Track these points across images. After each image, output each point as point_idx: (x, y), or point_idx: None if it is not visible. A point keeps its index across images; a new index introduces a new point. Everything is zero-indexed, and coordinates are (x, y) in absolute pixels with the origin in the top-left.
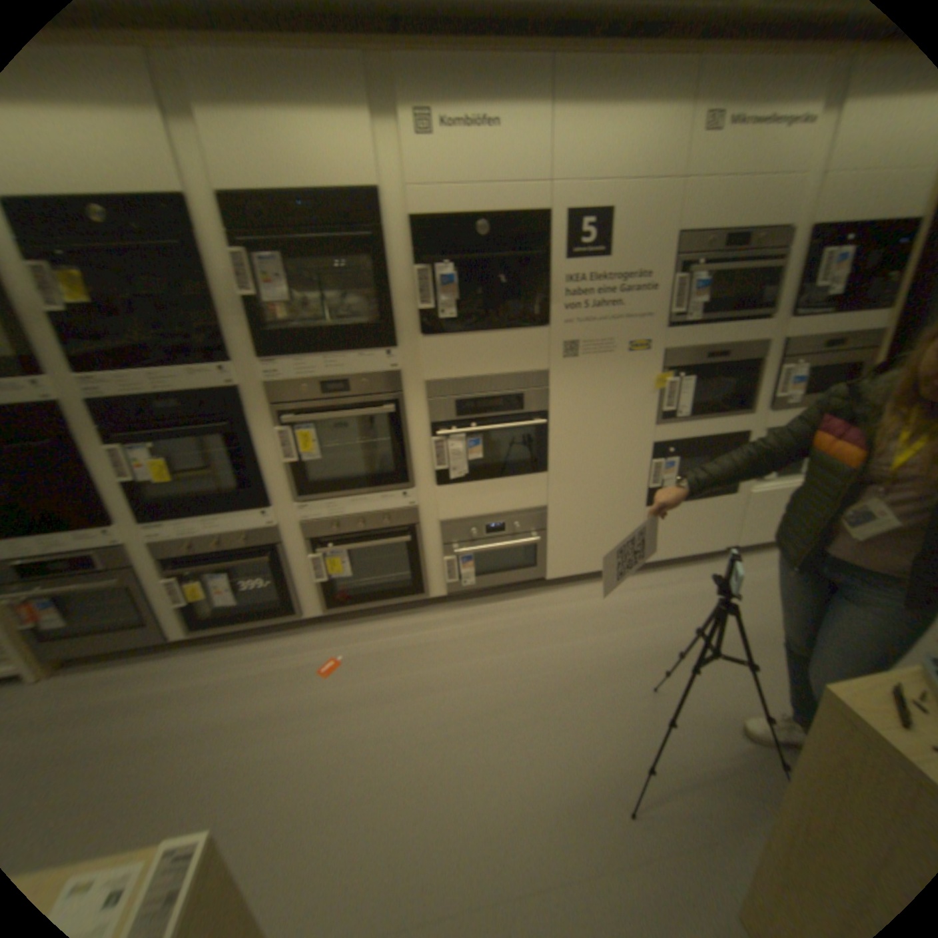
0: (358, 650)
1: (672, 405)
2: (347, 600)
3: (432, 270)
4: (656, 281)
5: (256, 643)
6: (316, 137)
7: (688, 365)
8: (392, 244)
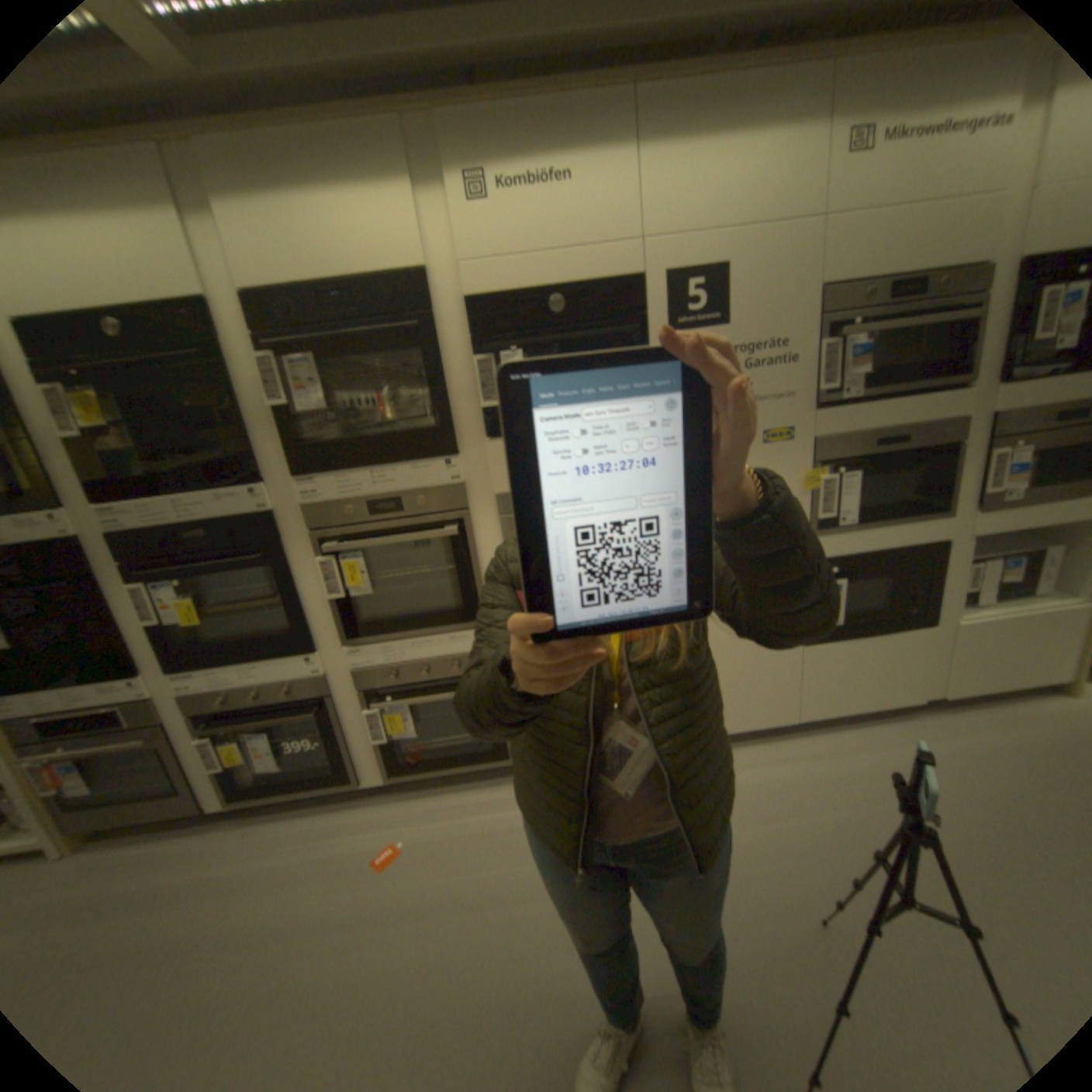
0: (425, 834)
1: (832, 510)
2: (414, 766)
3: (497, 359)
4: (796, 350)
5: (308, 817)
6: (350, 216)
7: (851, 456)
8: (448, 332)
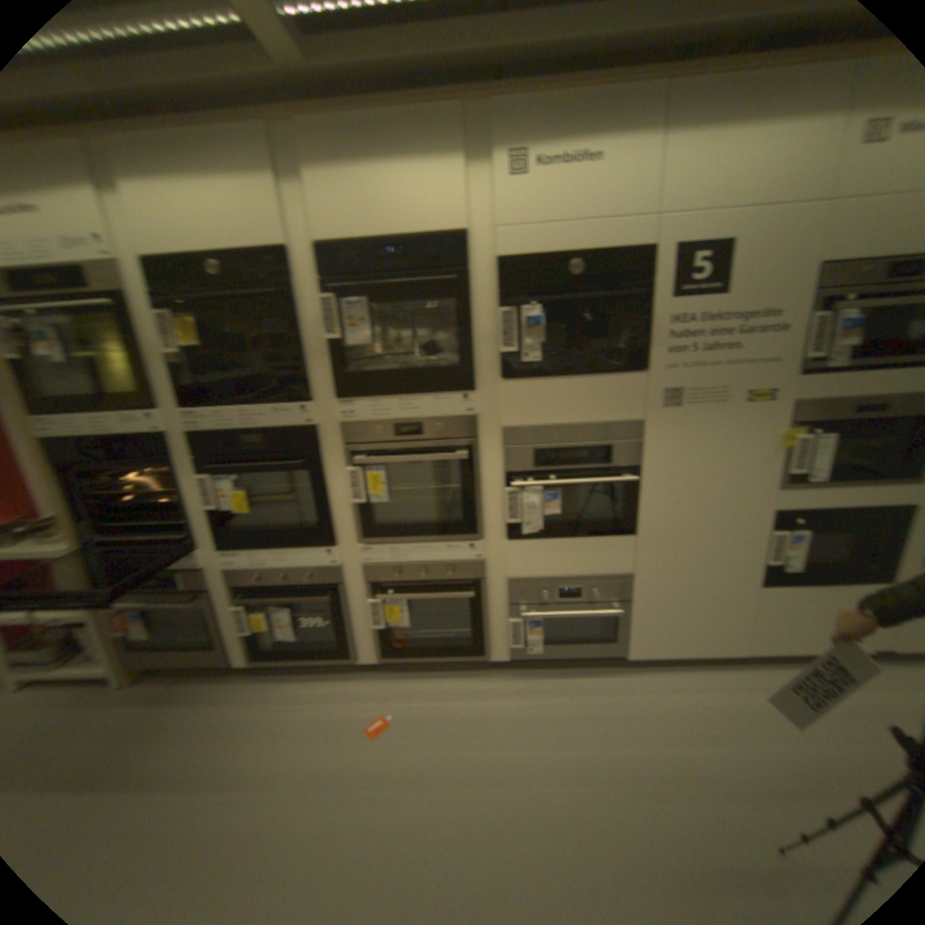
0: (409, 712)
1: (805, 467)
2: (402, 652)
3: (518, 311)
4: (788, 319)
5: (310, 683)
6: (409, 185)
7: (829, 419)
8: (477, 286)
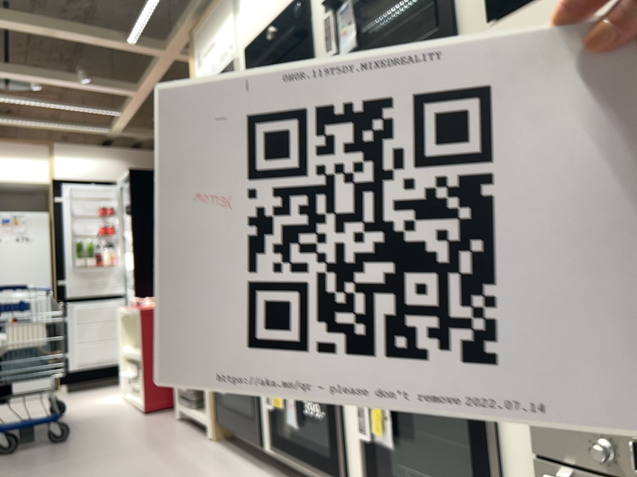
0: None
1: None
2: None
3: None
4: None
5: None
6: None
7: None
8: None
